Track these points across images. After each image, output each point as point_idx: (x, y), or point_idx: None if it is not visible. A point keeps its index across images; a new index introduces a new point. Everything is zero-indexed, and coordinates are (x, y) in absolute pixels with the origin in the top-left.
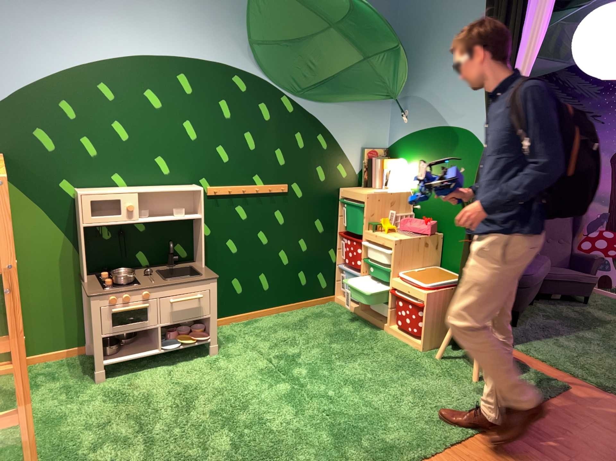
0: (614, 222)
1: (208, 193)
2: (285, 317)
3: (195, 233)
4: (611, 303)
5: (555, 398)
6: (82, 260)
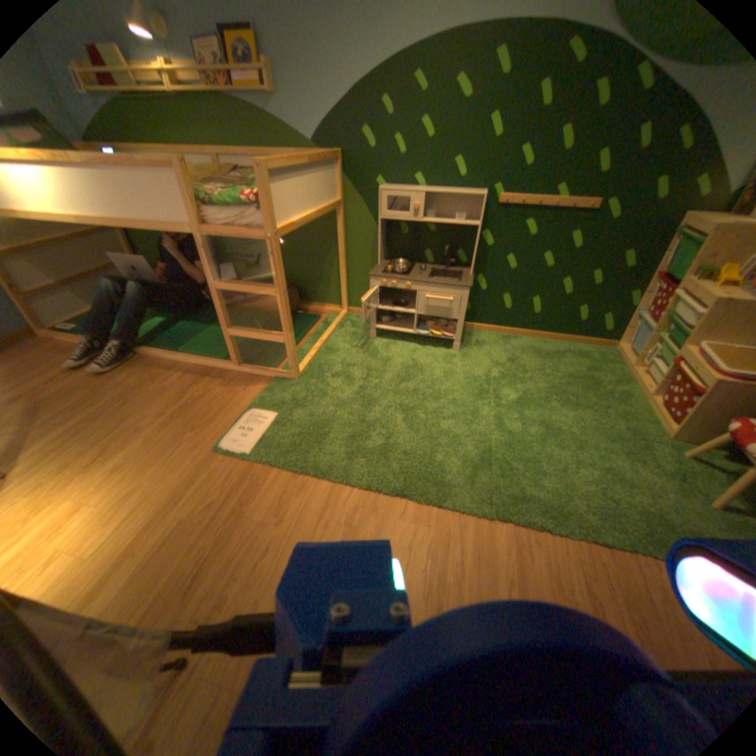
0: None
1: (496, 199)
2: (543, 344)
3: (474, 240)
4: None
5: None
6: (381, 247)
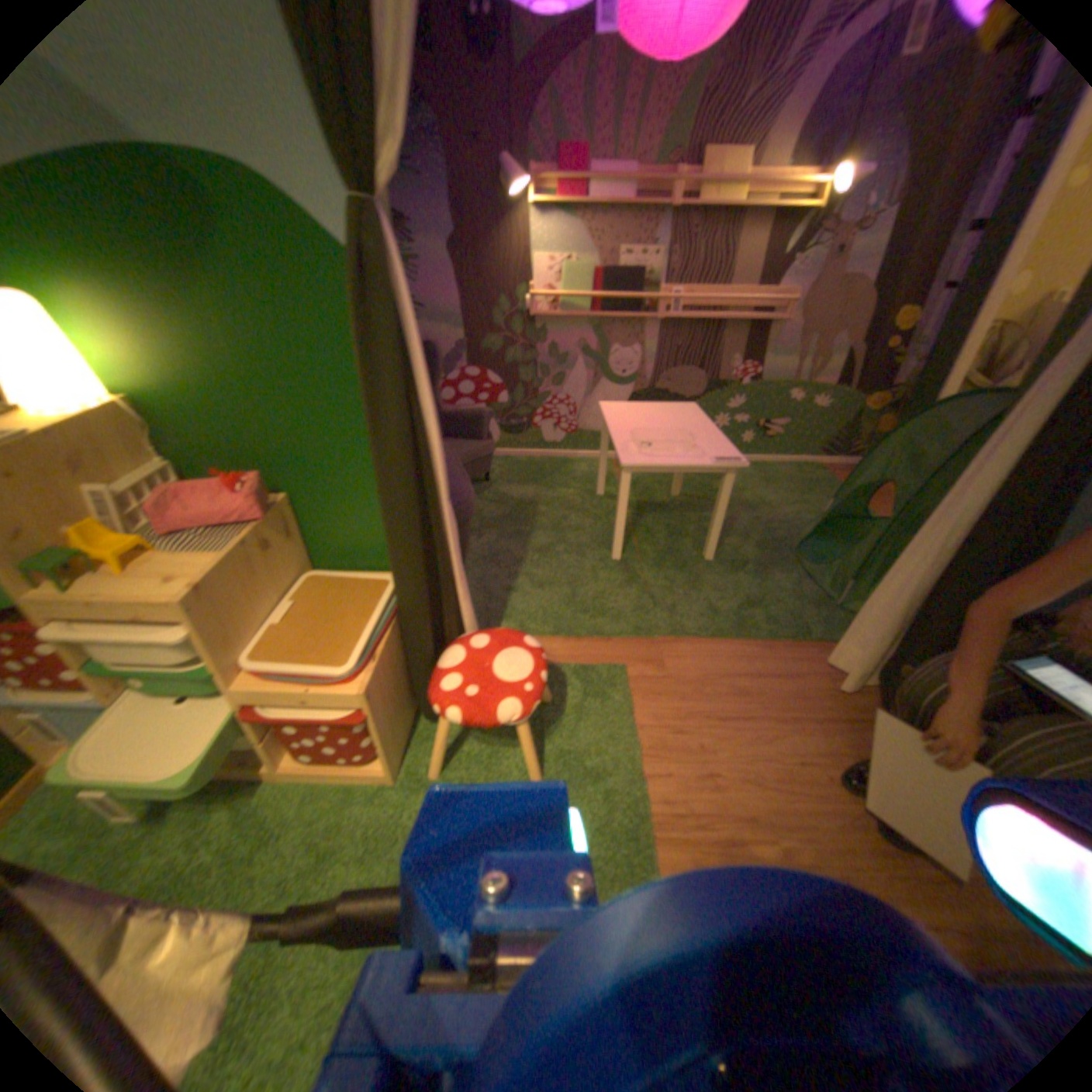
0: (485, 349)
1: None
2: None
3: None
4: (514, 465)
5: (644, 710)
6: None
